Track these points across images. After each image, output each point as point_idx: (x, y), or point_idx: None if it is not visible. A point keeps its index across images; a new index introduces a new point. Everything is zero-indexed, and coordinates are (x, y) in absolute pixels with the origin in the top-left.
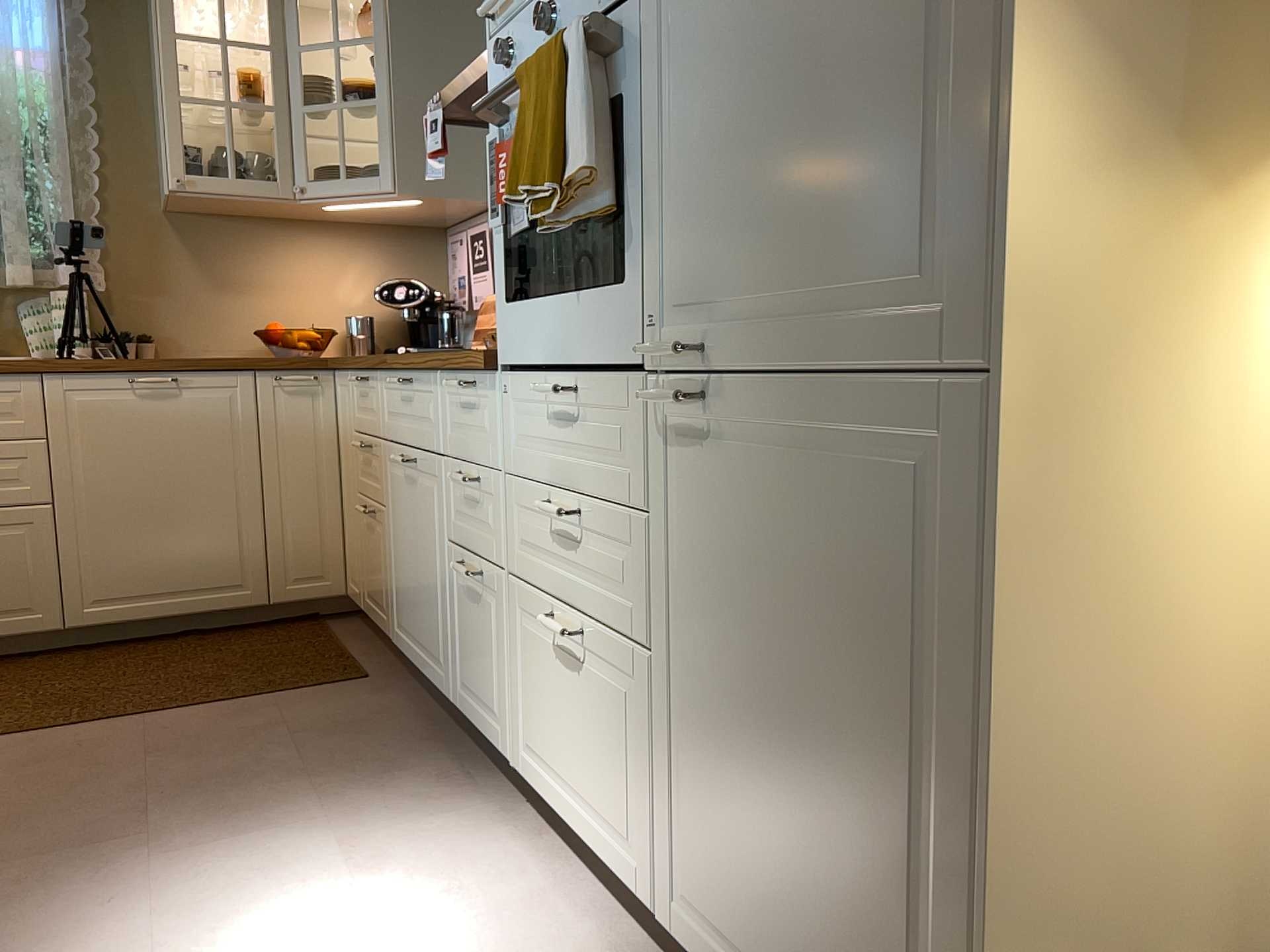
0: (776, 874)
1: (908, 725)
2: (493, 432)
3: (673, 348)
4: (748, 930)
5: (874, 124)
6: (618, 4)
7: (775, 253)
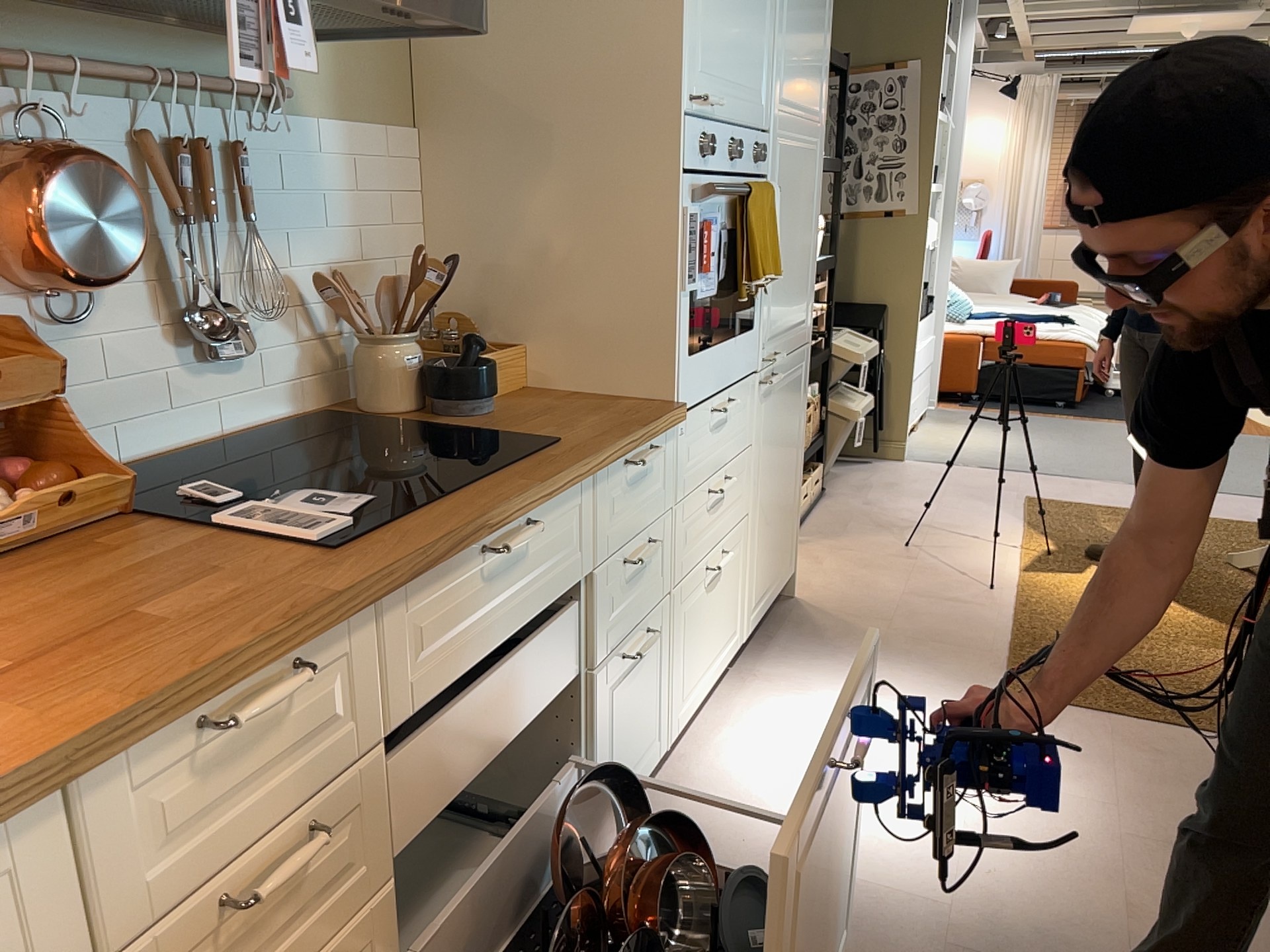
0: (773, 539)
1: (794, 446)
2: (667, 478)
3: (768, 356)
4: (766, 575)
5: (801, 274)
6: (756, 179)
7: (786, 313)
